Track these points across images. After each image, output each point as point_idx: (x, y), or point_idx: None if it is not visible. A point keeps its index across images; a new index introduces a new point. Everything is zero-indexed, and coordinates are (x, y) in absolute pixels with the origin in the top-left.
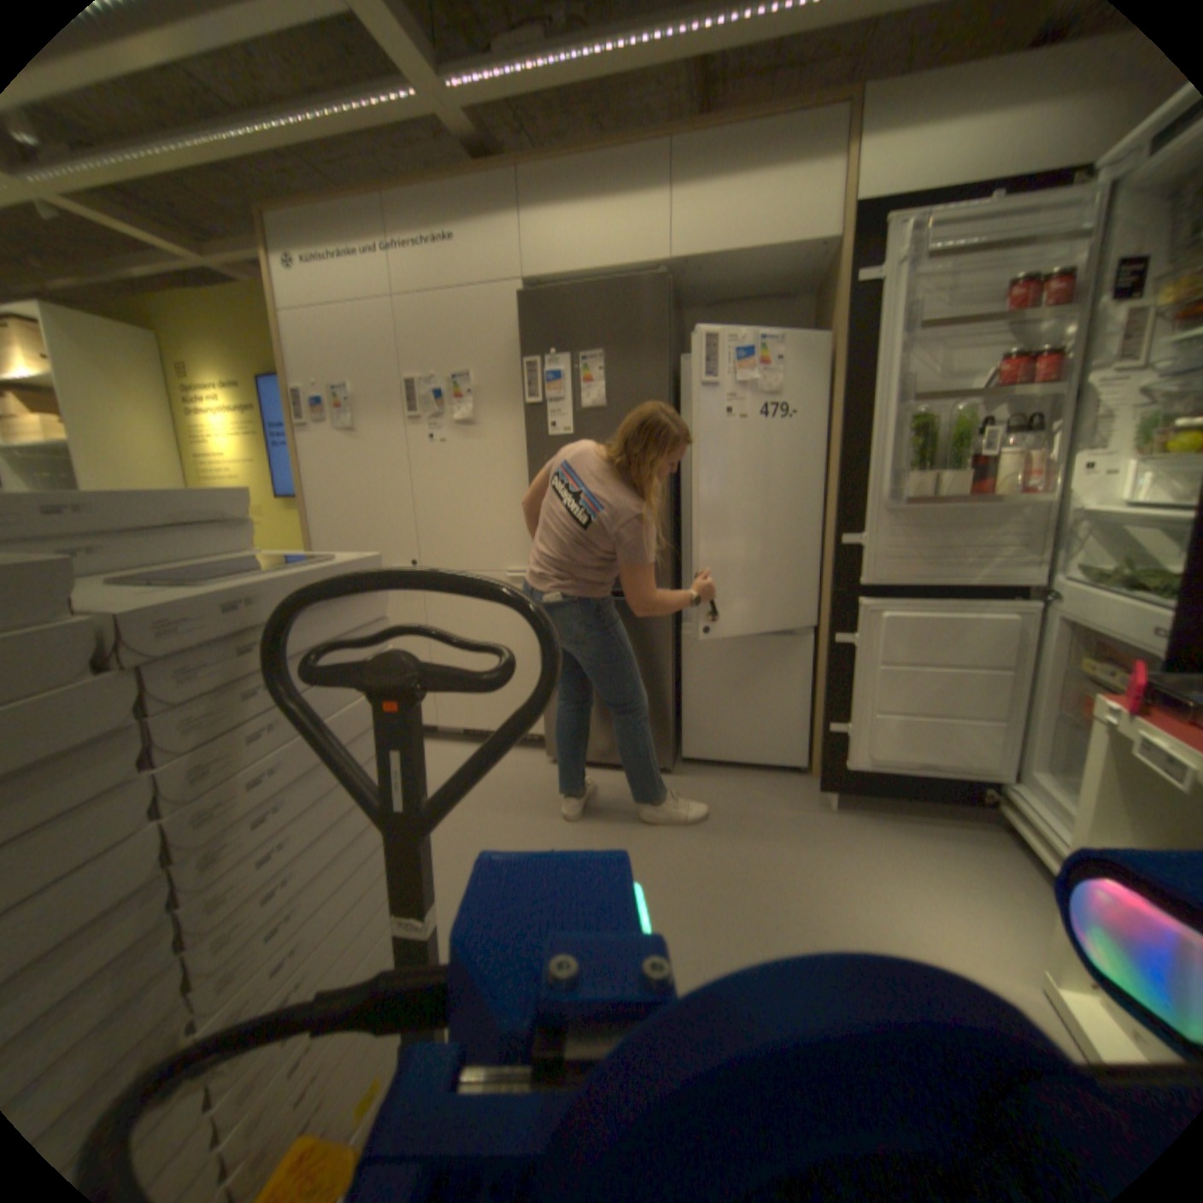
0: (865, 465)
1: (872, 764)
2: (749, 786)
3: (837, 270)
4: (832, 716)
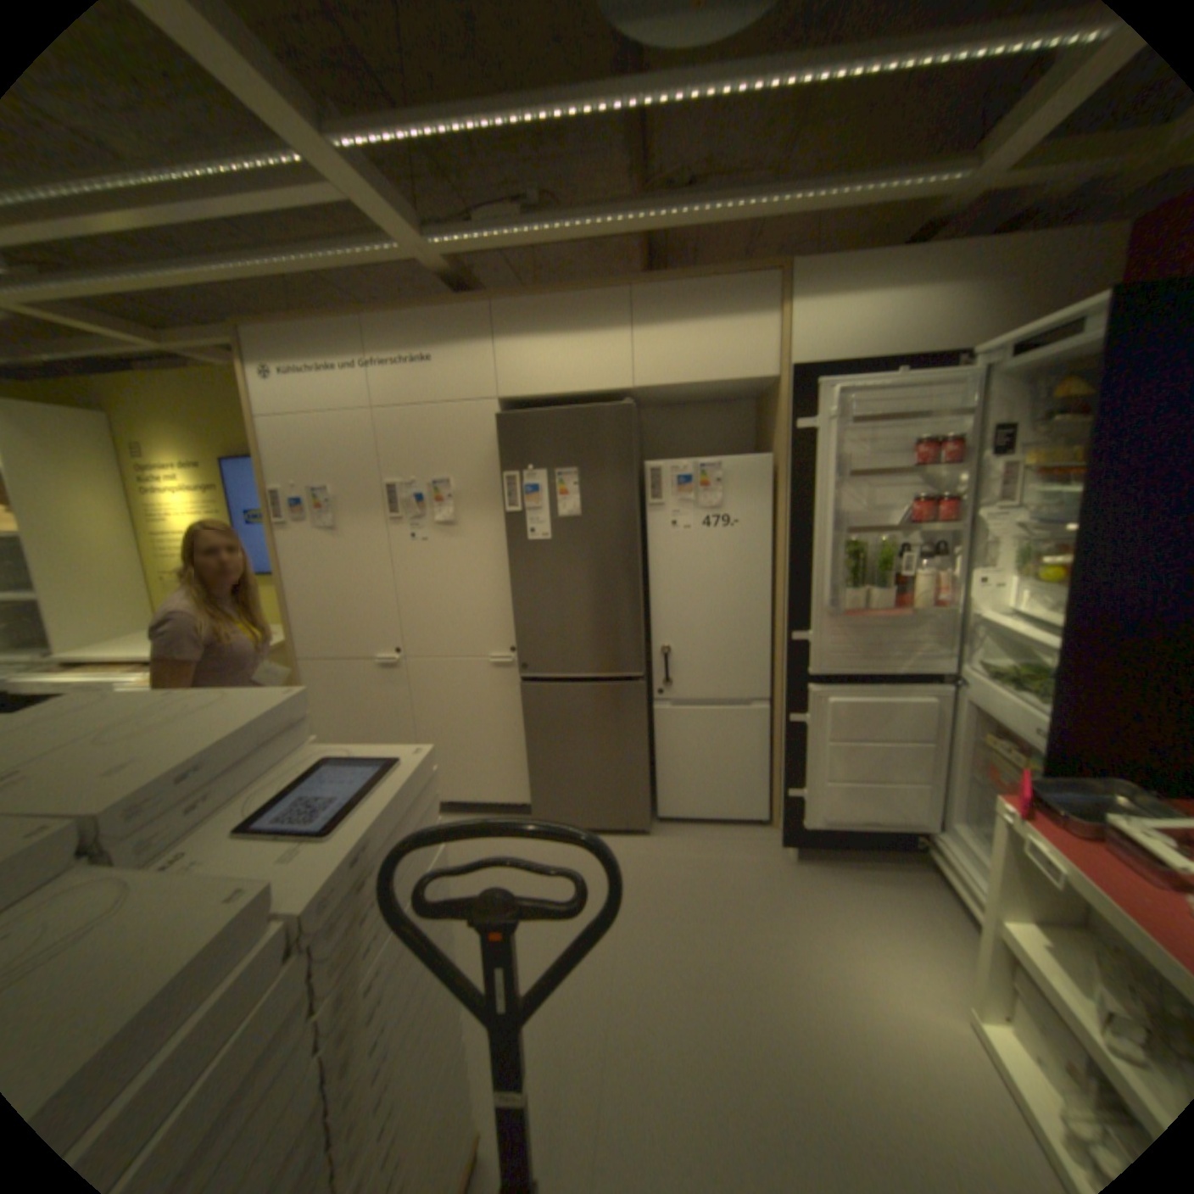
0: (810, 577)
1: (827, 825)
2: (721, 844)
3: (779, 402)
4: (792, 785)
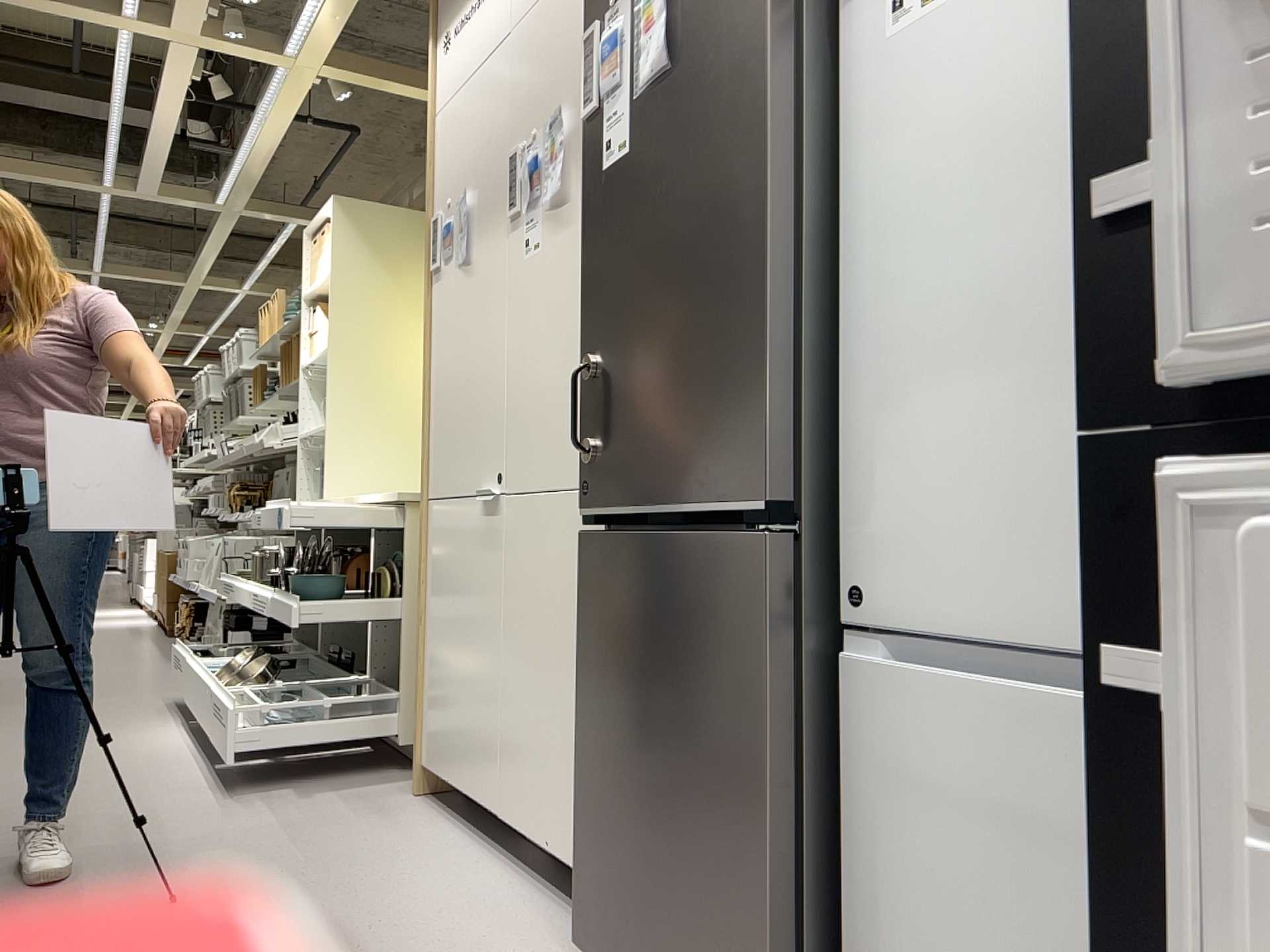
0: None
1: None
2: None
3: None
4: None
